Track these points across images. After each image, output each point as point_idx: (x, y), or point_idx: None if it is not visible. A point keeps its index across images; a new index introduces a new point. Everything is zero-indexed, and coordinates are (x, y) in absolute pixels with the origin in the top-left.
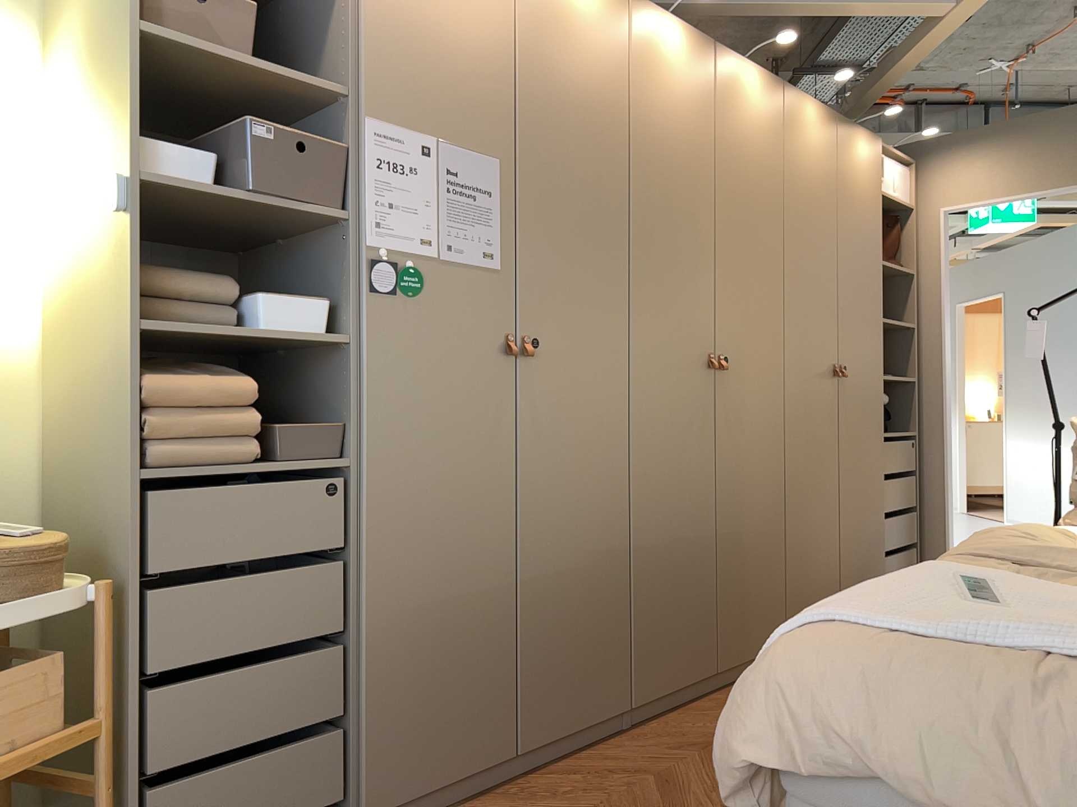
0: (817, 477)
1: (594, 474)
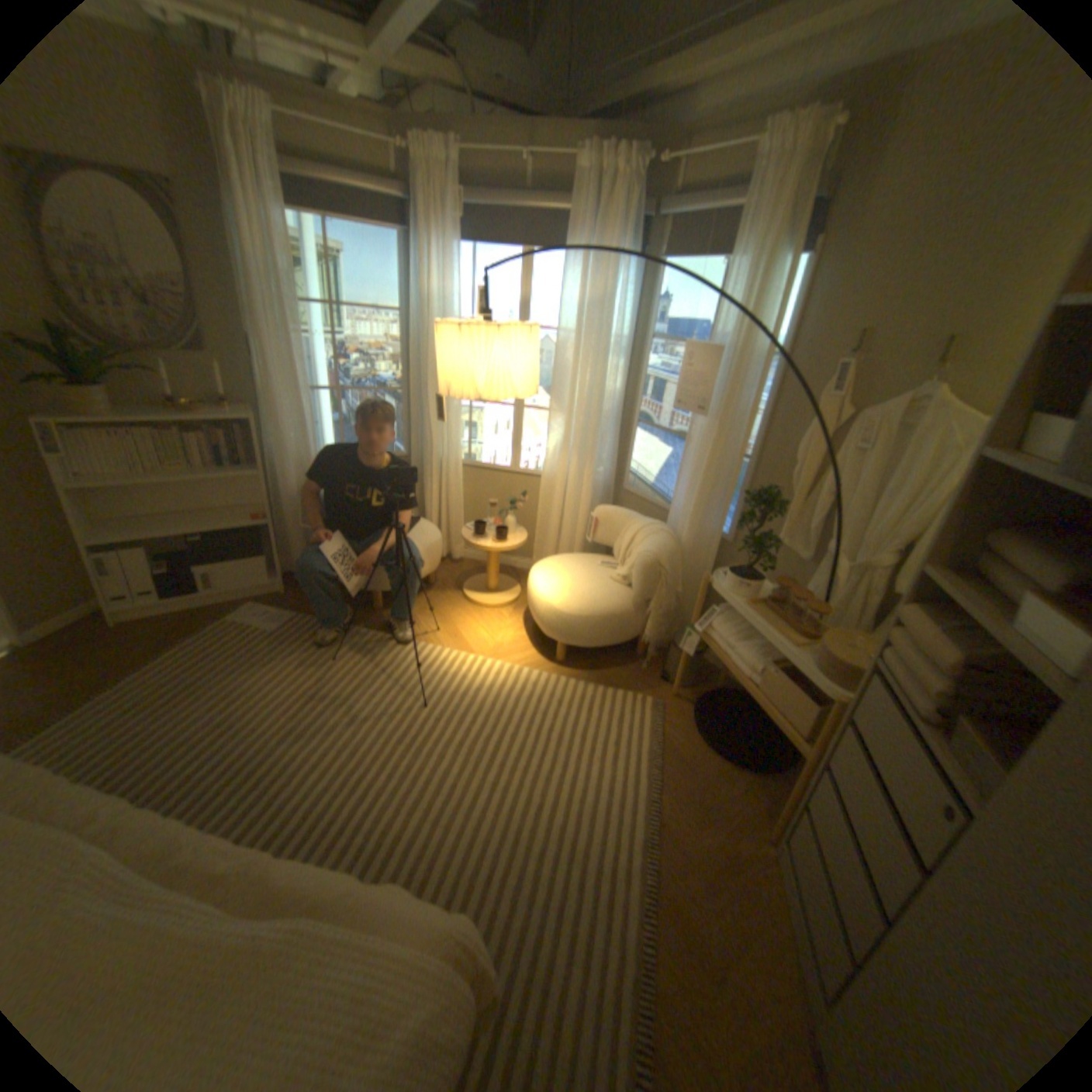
0: None
1: None
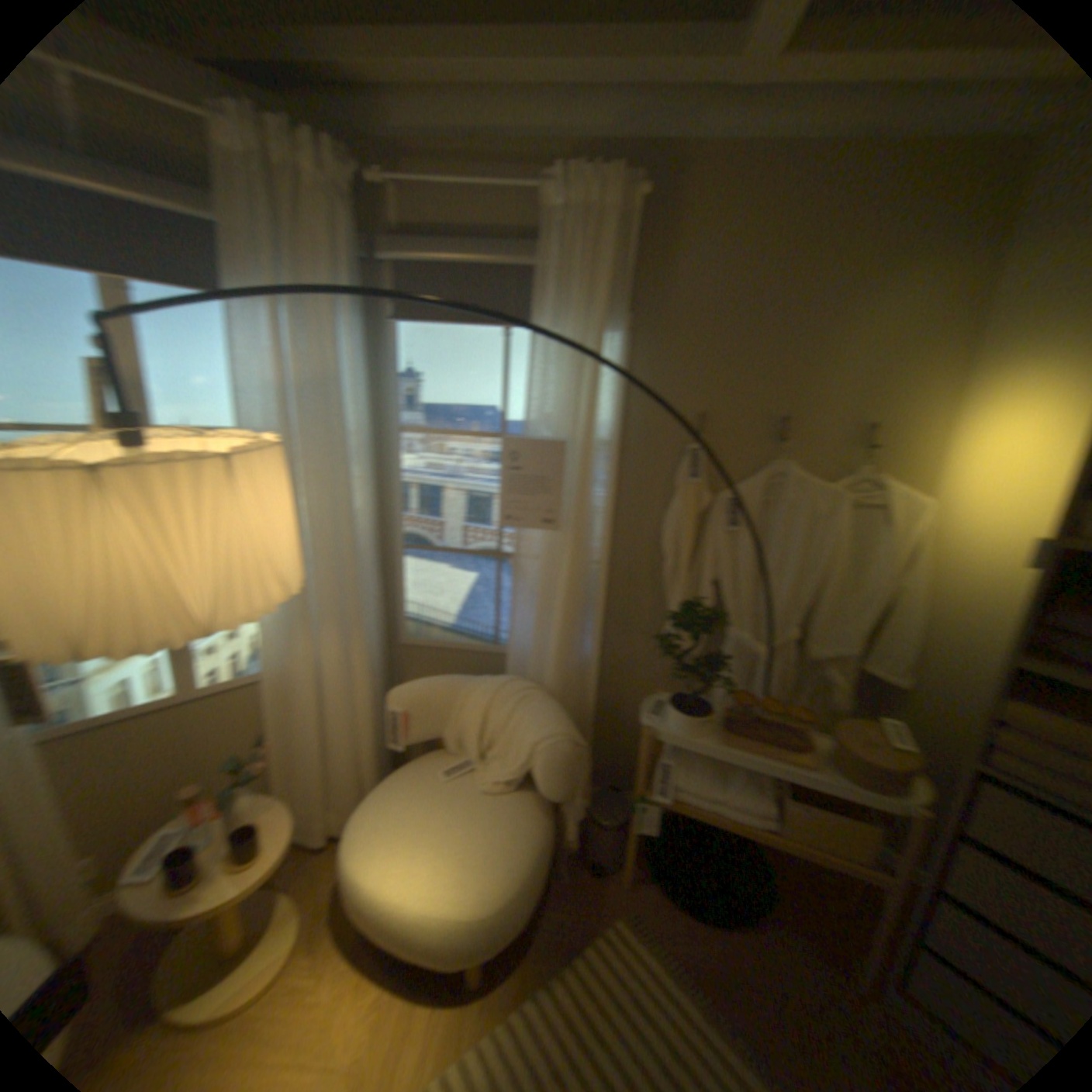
0: None
1: None
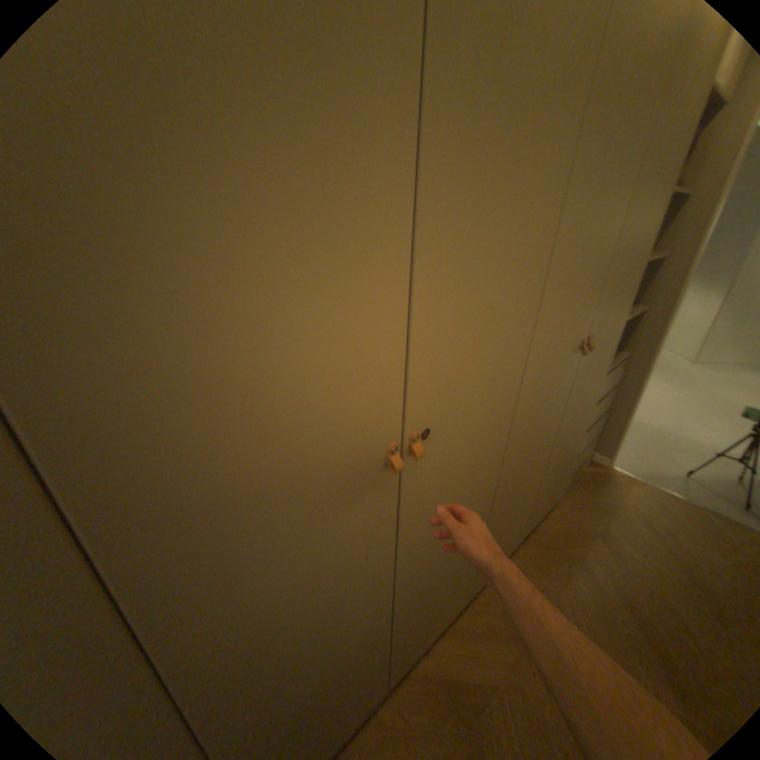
0: (531, 464)
1: None
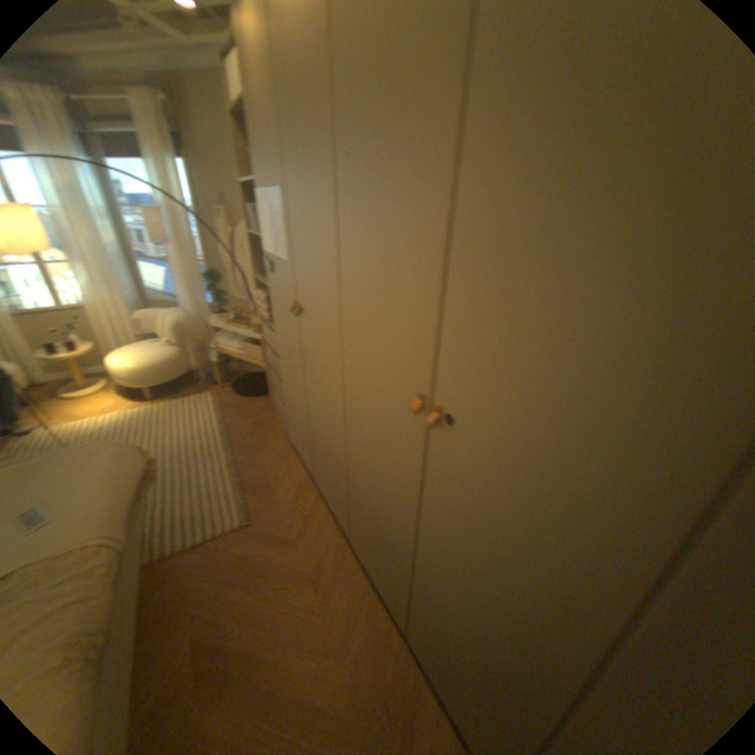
0: None
1: (326, 405)
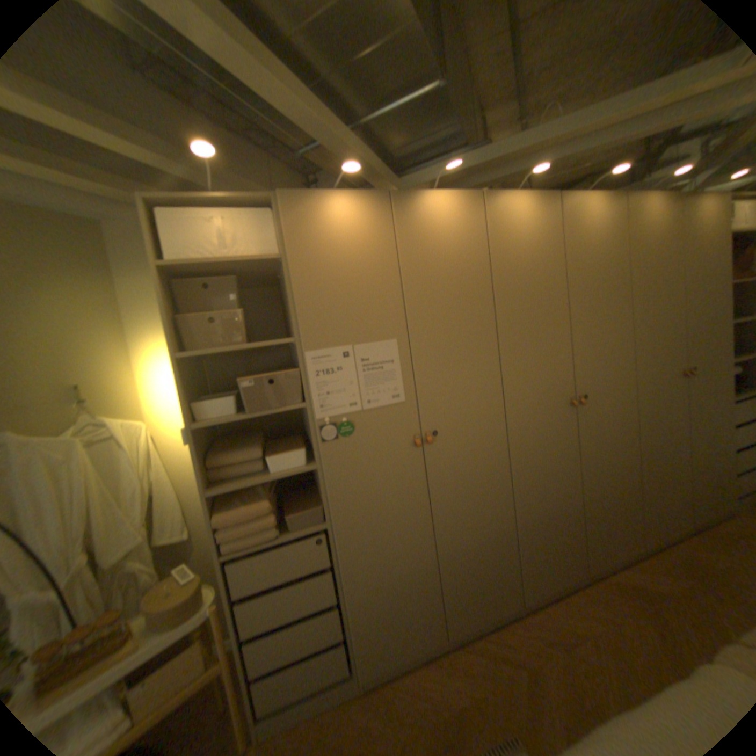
0: (668, 447)
1: (484, 492)
